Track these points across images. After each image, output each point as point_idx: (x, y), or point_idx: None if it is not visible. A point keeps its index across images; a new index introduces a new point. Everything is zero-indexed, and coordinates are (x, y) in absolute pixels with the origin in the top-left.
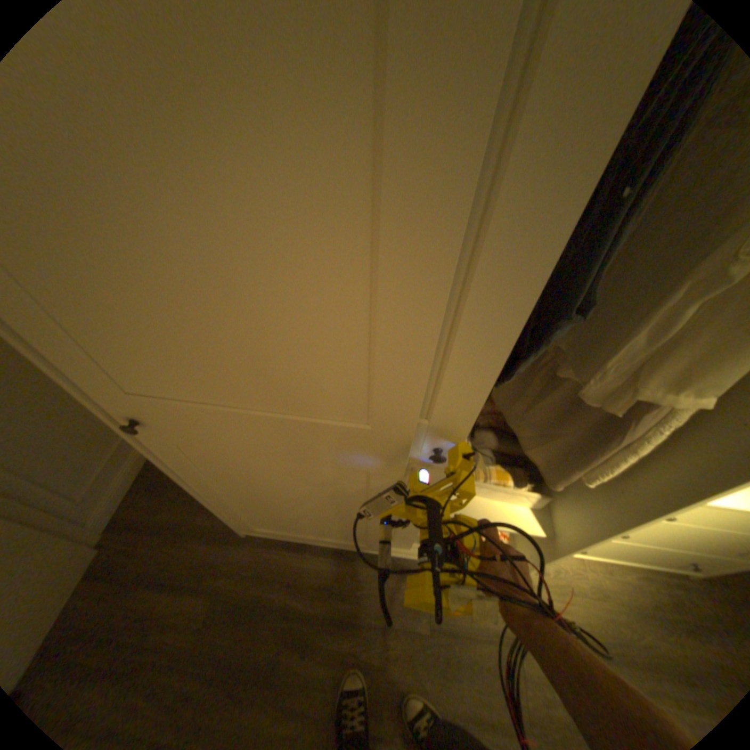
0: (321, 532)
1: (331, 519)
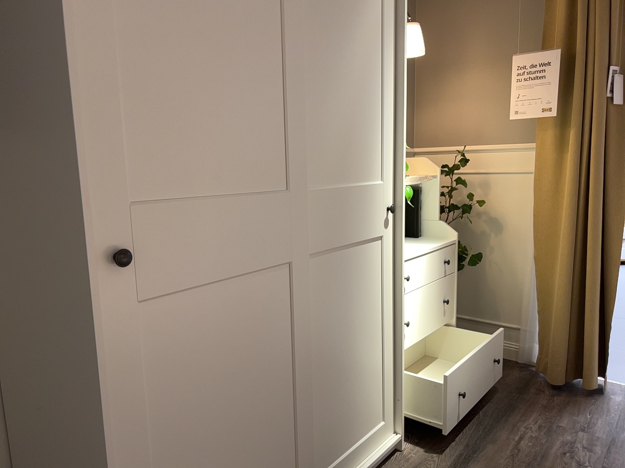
0: None
1: (264, 432)
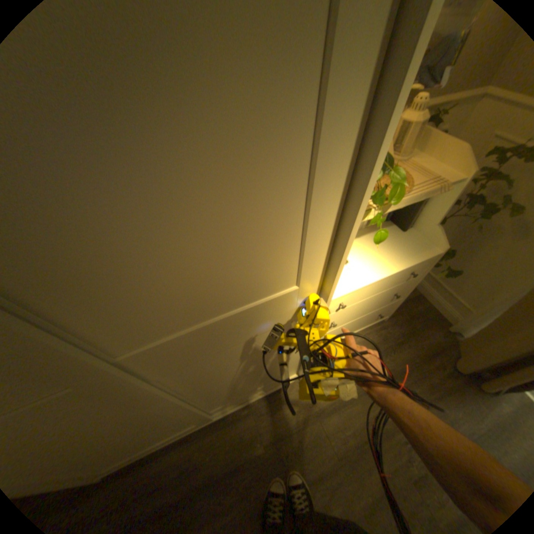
0: (154, 440)
1: (147, 432)
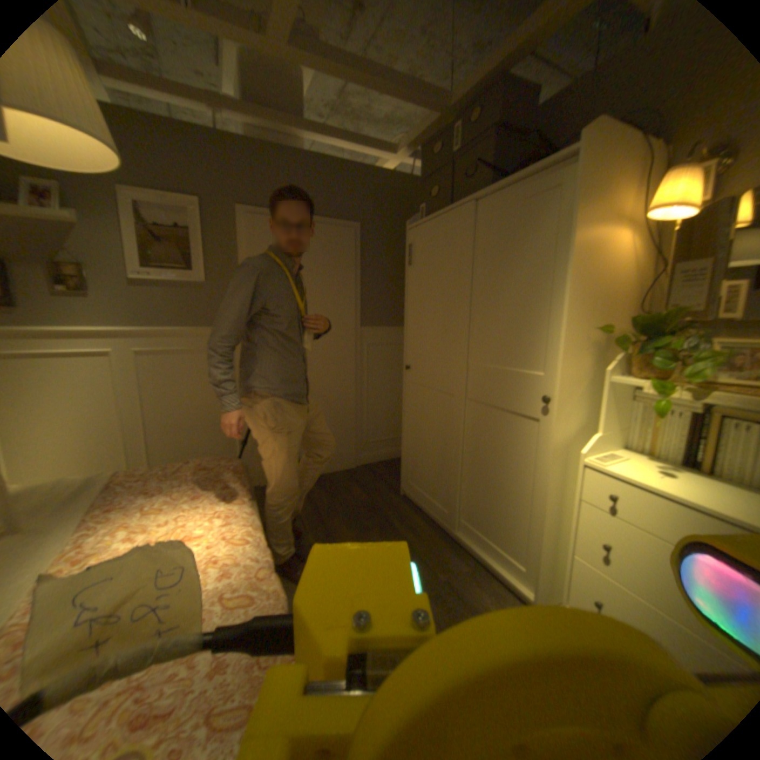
0: (432, 487)
1: (439, 461)
